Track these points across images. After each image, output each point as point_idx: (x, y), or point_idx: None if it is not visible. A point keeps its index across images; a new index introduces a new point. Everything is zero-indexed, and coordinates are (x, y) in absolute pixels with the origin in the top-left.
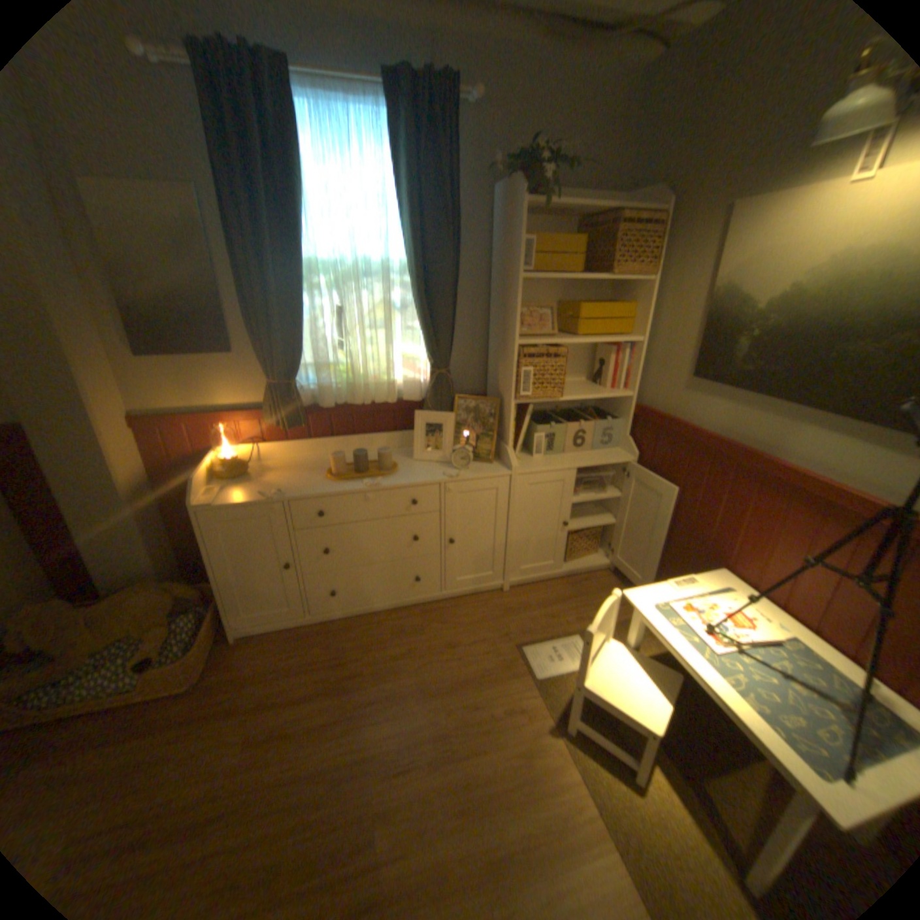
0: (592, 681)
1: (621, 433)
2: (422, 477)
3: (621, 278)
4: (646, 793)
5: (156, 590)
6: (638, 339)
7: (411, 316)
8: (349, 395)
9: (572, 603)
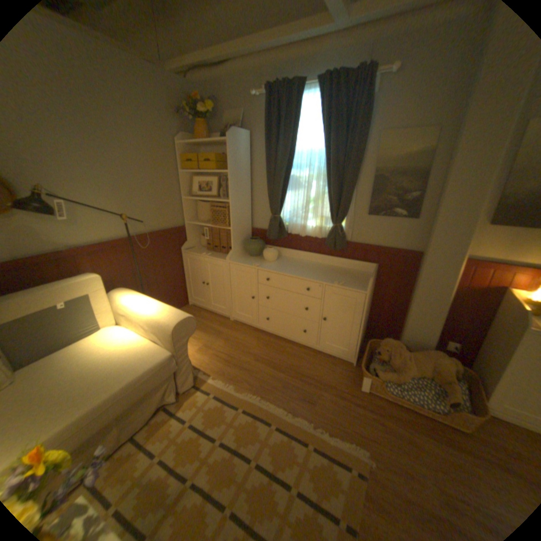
0: None
1: None
2: None
3: None
4: None
5: (452, 362)
6: None
7: None
8: None
9: None
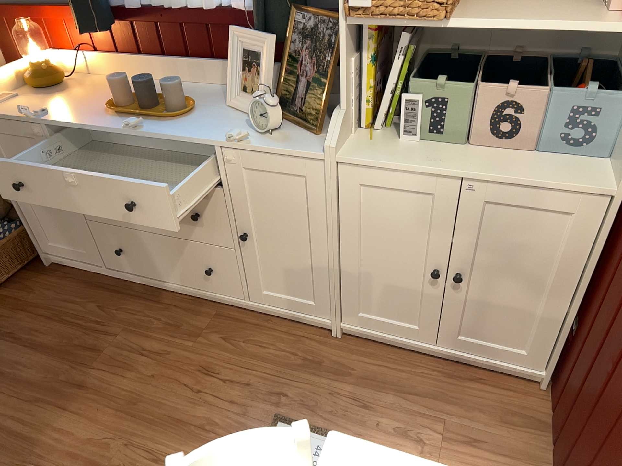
0: None
1: (615, 130)
2: (201, 134)
3: None
4: None
5: None
6: None
7: None
8: None
9: (414, 400)
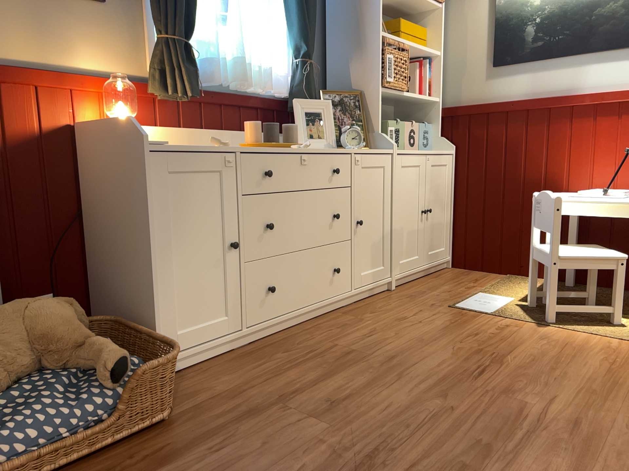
0: (559, 253)
1: (433, 137)
2: (335, 149)
3: (410, 13)
4: (624, 325)
5: (57, 301)
6: (437, 54)
7: (279, 8)
8: (229, 78)
9: (450, 284)
